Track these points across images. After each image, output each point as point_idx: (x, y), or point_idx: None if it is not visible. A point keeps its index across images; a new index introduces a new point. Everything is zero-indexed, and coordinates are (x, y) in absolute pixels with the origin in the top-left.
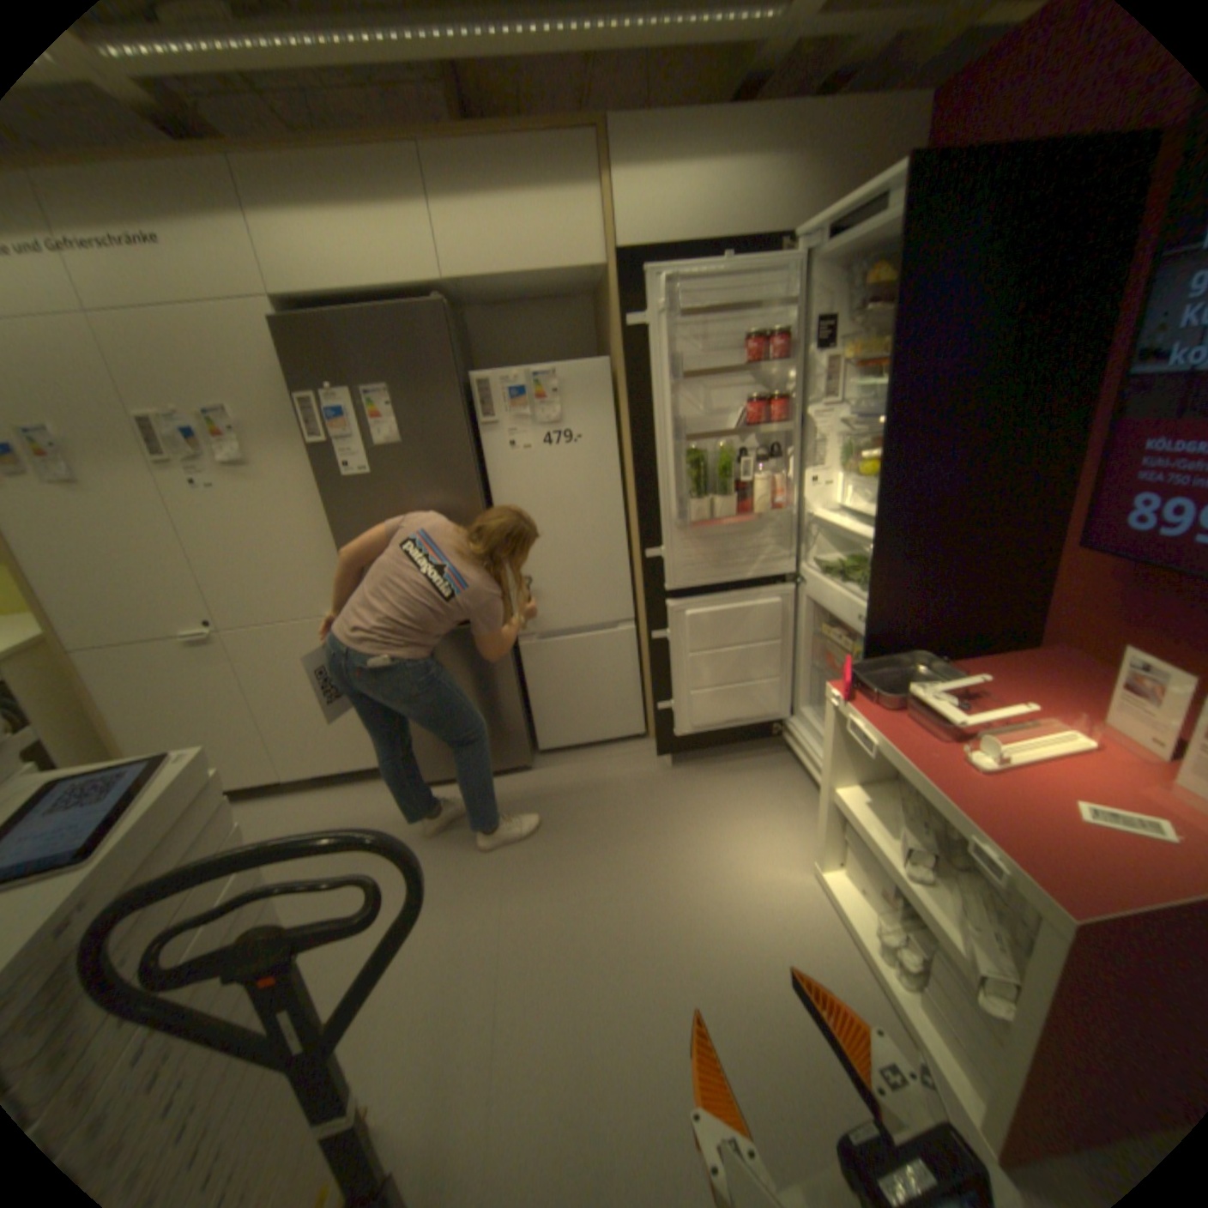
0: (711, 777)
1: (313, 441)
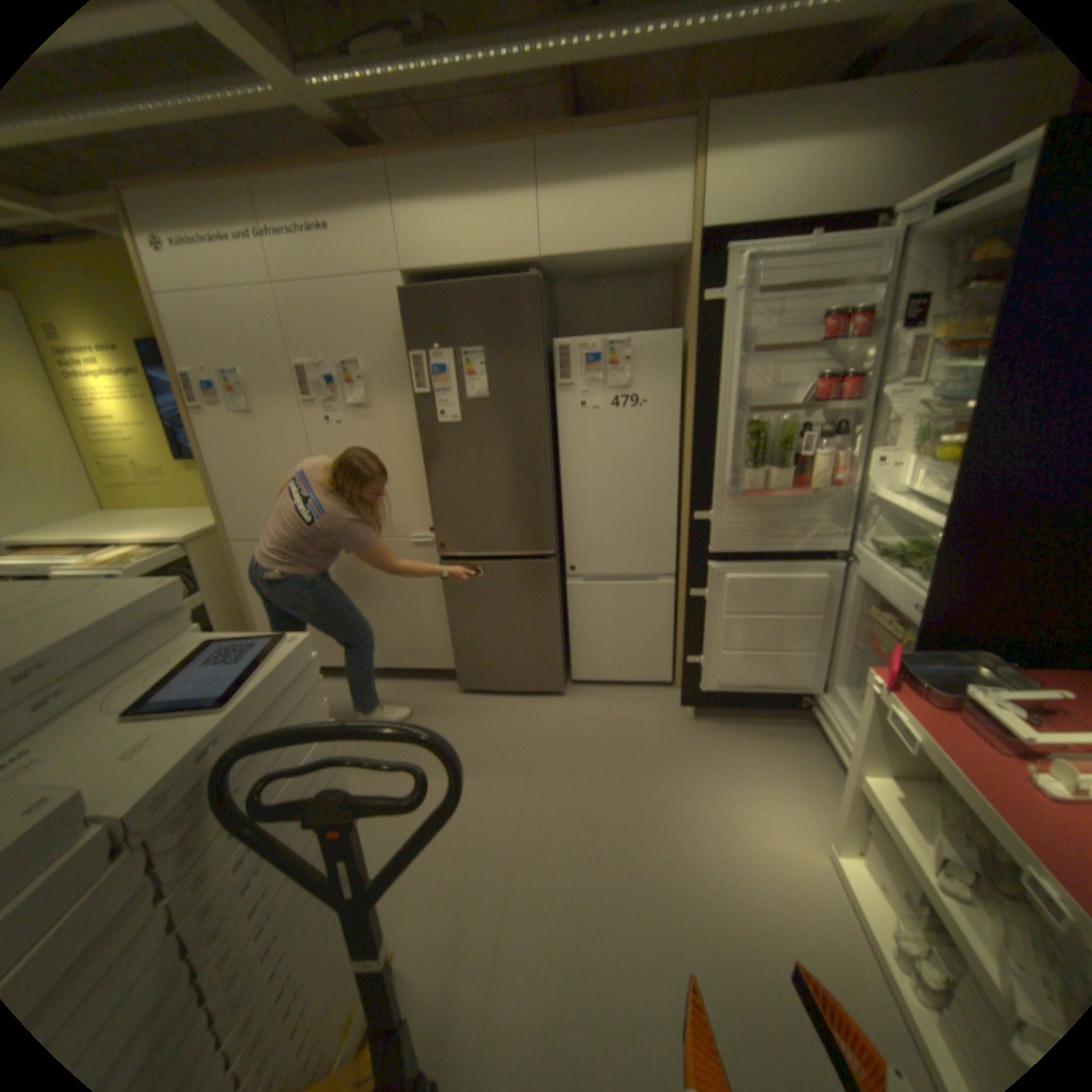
0: (733, 736)
1: (420, 392)
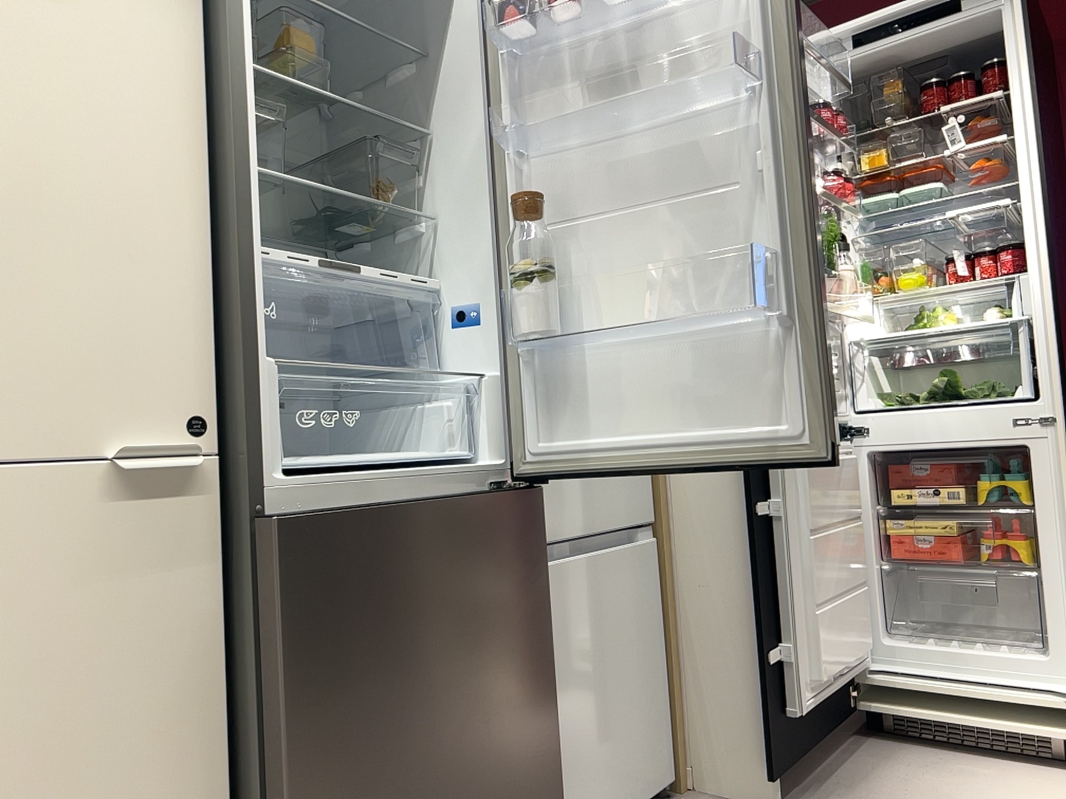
0: (850, 791)
1: None
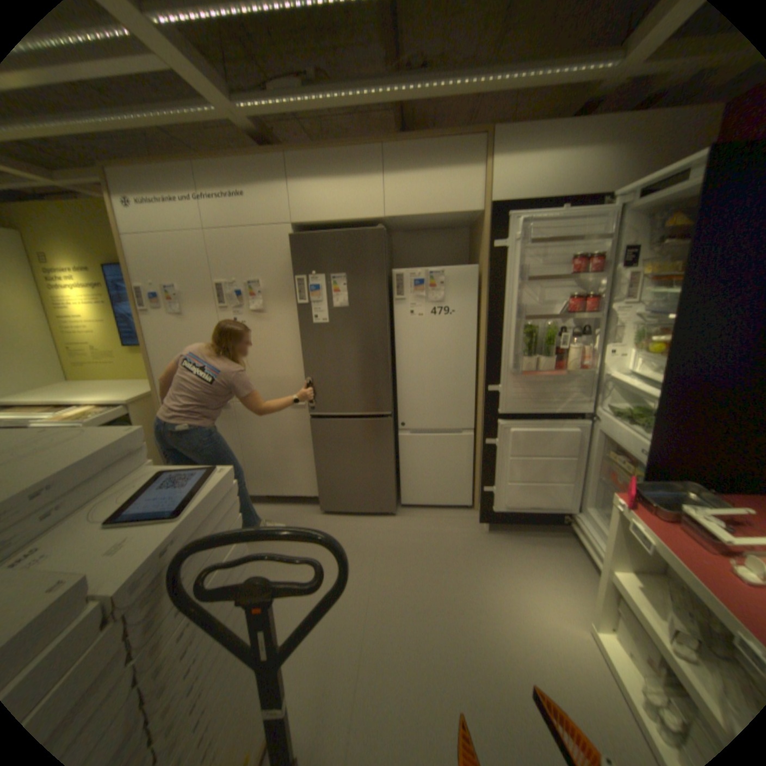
0: (516, 545)
1: (301, 302)
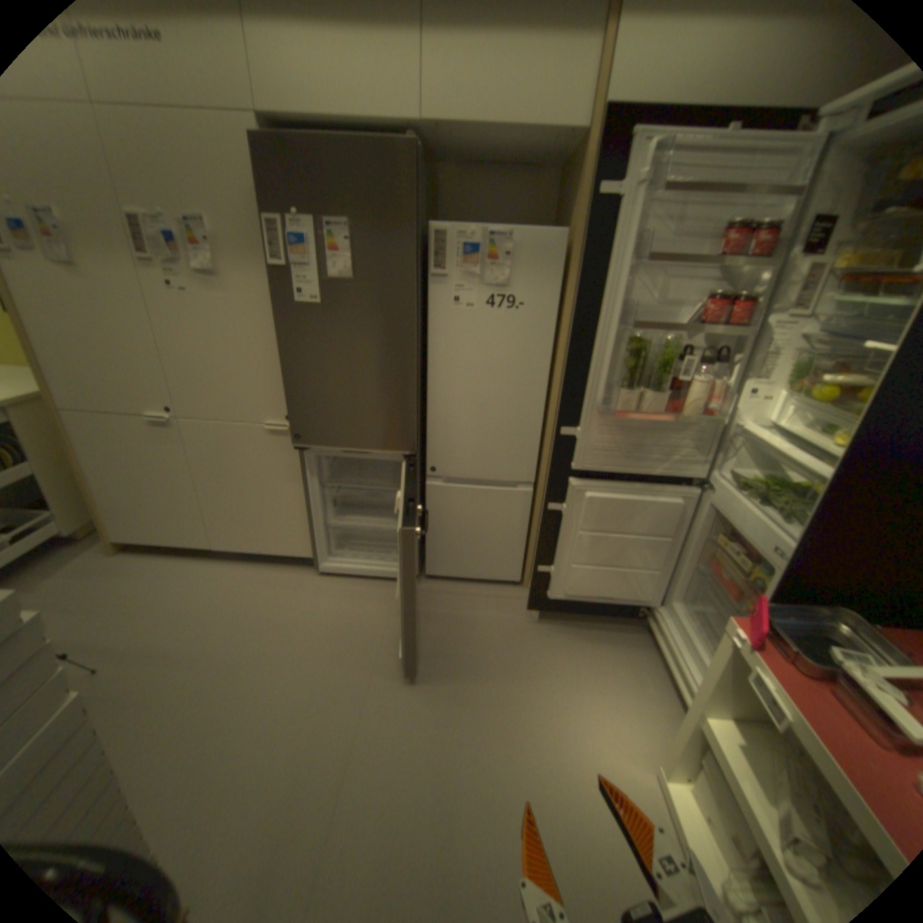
0: (572, 640)
1: (274, 264)
